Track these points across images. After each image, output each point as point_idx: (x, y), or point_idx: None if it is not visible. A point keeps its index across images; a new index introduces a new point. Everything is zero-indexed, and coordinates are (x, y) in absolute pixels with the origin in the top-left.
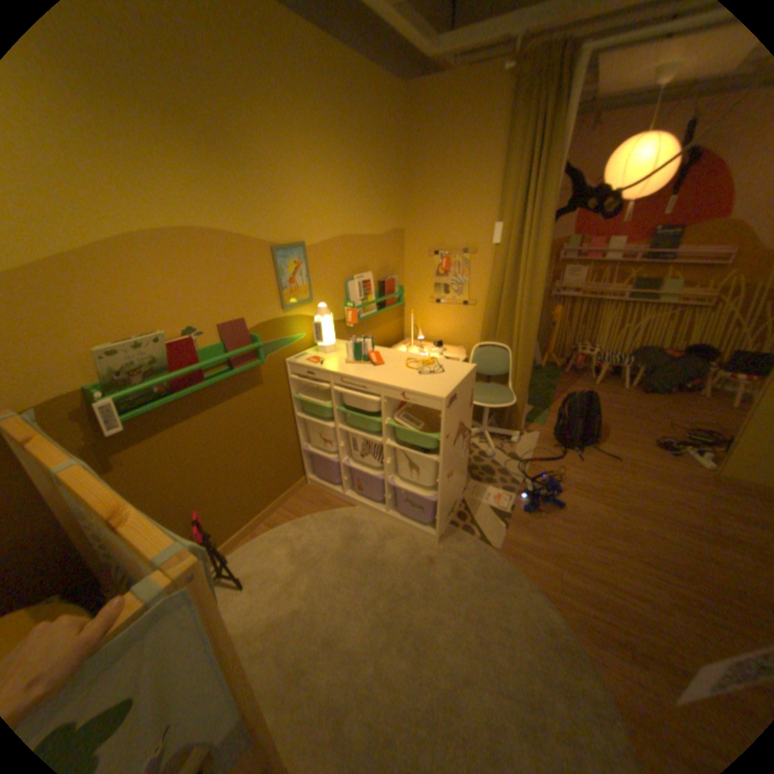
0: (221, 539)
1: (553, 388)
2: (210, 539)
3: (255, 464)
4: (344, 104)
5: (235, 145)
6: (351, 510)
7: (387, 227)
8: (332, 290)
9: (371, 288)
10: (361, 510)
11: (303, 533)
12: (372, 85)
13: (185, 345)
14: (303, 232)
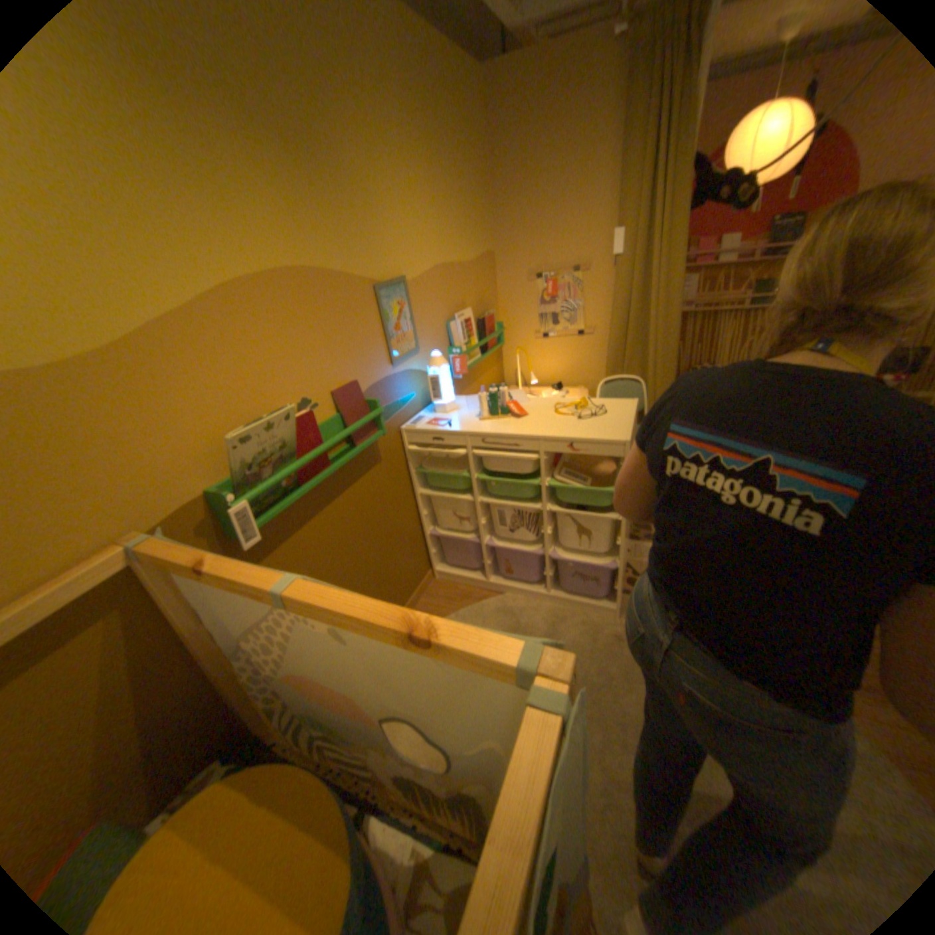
0: None
1: None
2: None
3: (384, 562)
4: (426, 94)
5: (326, 154)
6: (501, 599)
7: (479, 250)
8: (435, 334)
9: (473, 327)
10: (513, 596)
11: None
12: (451, 69)
13: (306, 421)
14: (402, 263)
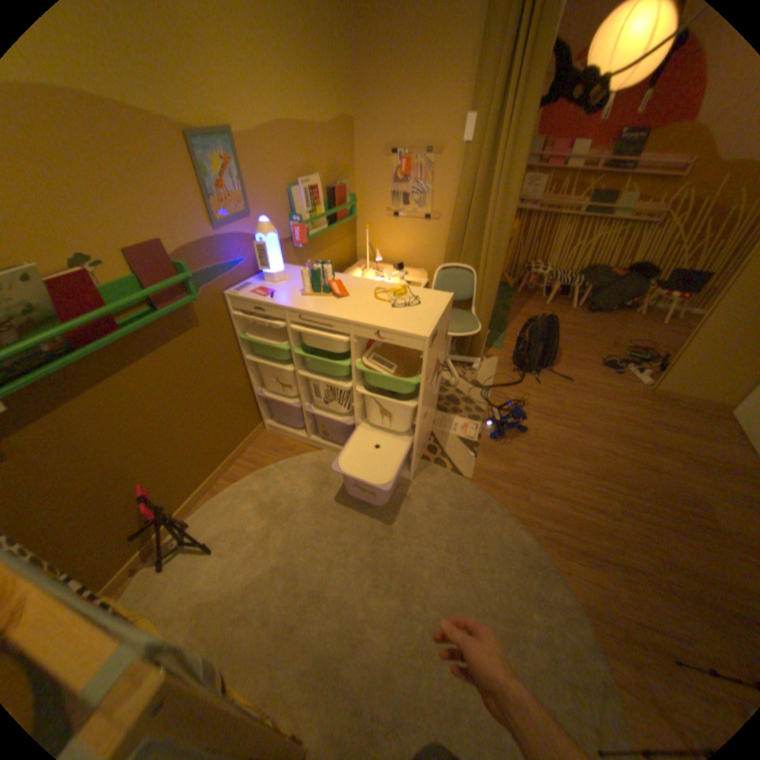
0: (176, 503)
1: (507, 310)
2: (163, 506)
3: (204, 418)
4: None
5: None
6: (318, 454)
7: (335, 113)
8: (273, 199)
9: (321, 197)
10: (329, 452)
11: (269, 484)
12: None
13: (78, 280)
14: (227, 110)
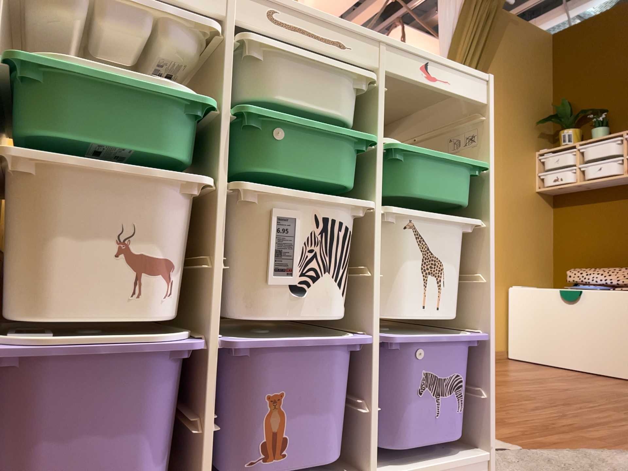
0: None
1: None
2: None
3: None
4: None
5: None
6: None
7: None
8: None
9: None
10: None
11: None
12: None
13: None
14: None
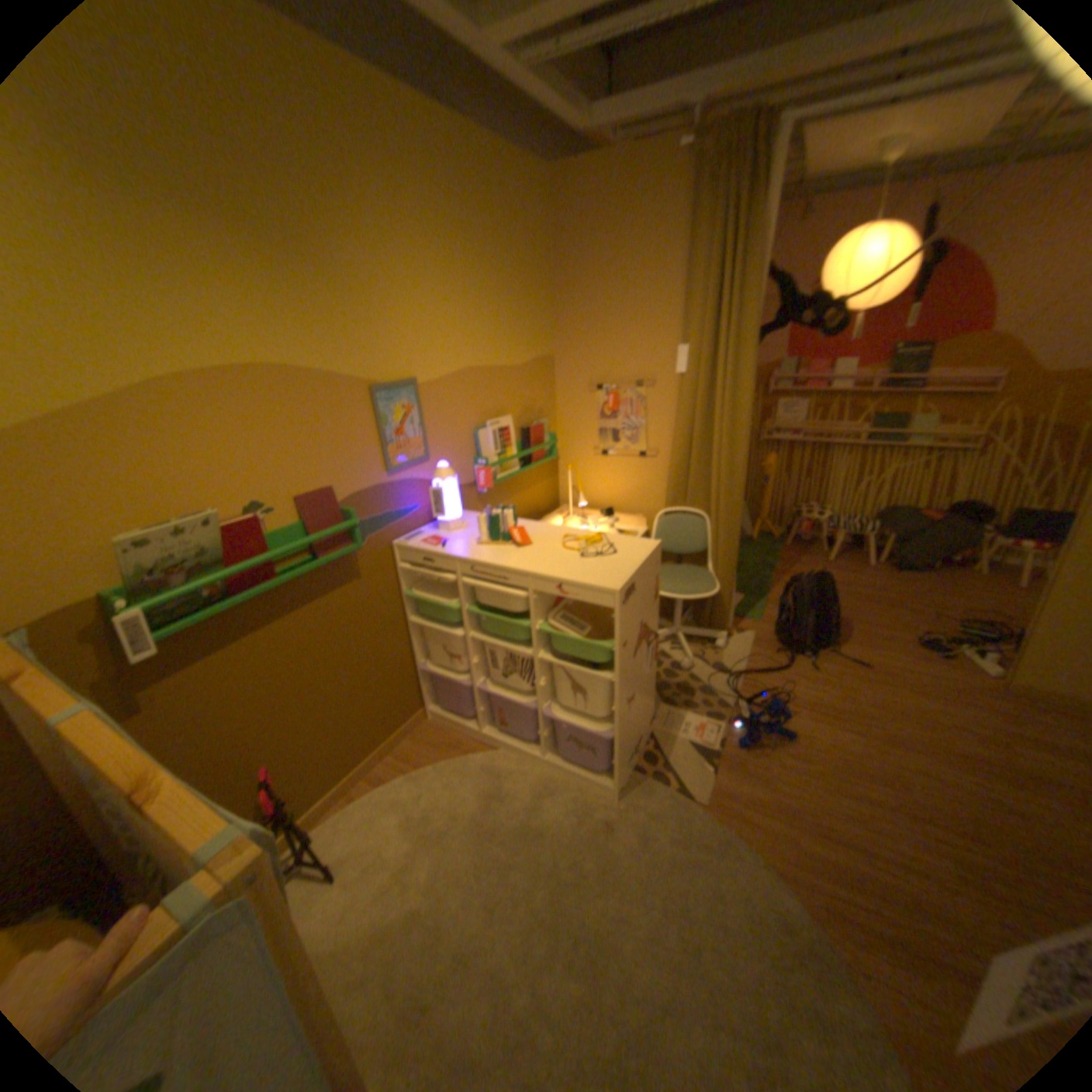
0: (301, 807)
1: (770, 568)
2: (285, 809)
3: (351, 695)
4: (467, 194)
5: (317, 253)
6: (491, 756)
7: (531, 355)
8: (456, 443)
9: (511, 438)
10: (506, 755)
11: (421, 793)
12: (504, 169)
13: (247, 528)
14: (413, 365)
